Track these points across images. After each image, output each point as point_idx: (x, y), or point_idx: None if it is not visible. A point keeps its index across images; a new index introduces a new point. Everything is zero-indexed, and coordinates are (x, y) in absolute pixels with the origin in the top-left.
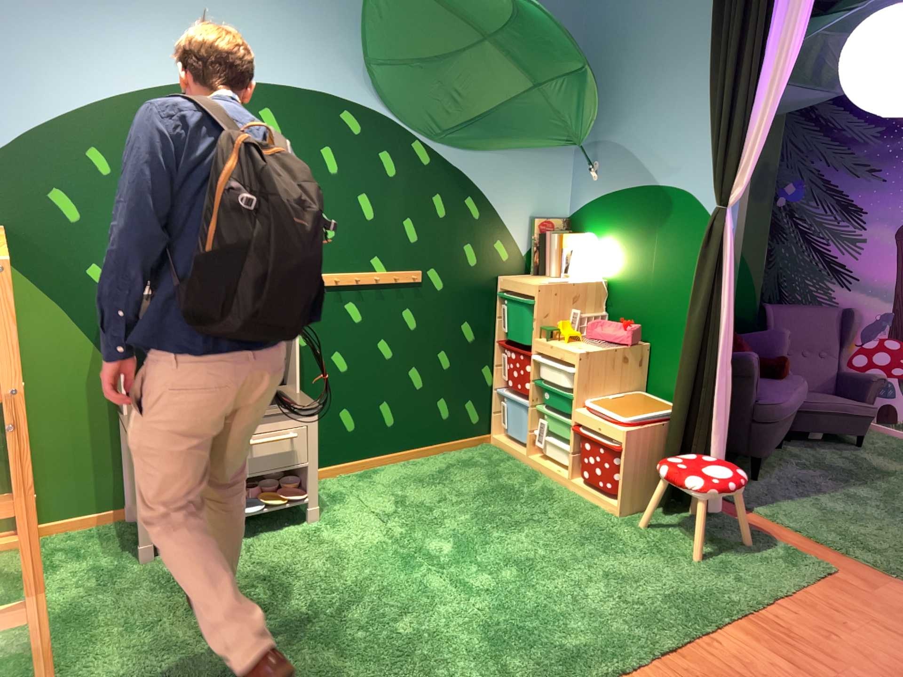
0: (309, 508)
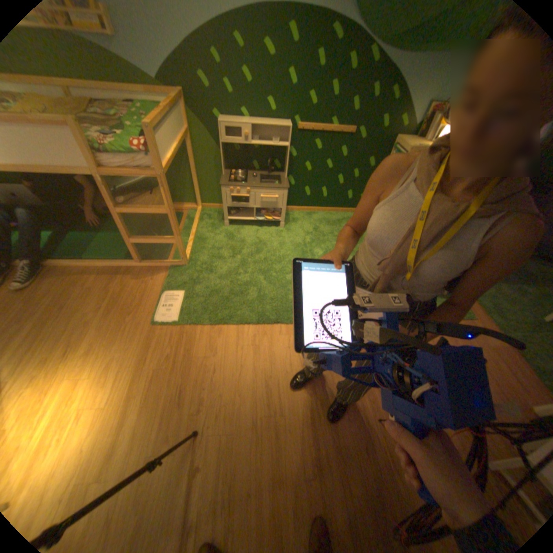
0: (280, 224)
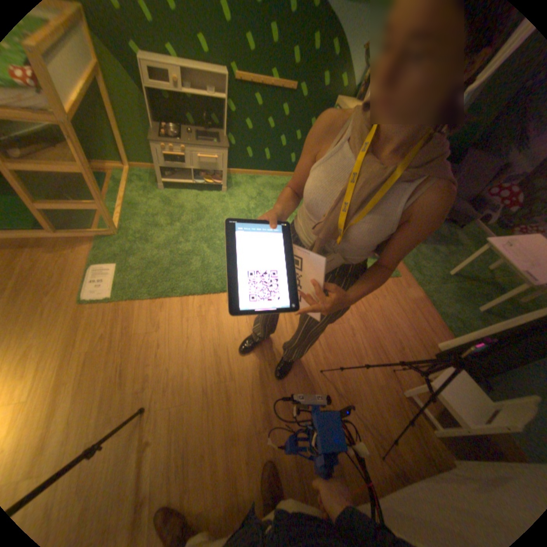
0: (222, 188)
